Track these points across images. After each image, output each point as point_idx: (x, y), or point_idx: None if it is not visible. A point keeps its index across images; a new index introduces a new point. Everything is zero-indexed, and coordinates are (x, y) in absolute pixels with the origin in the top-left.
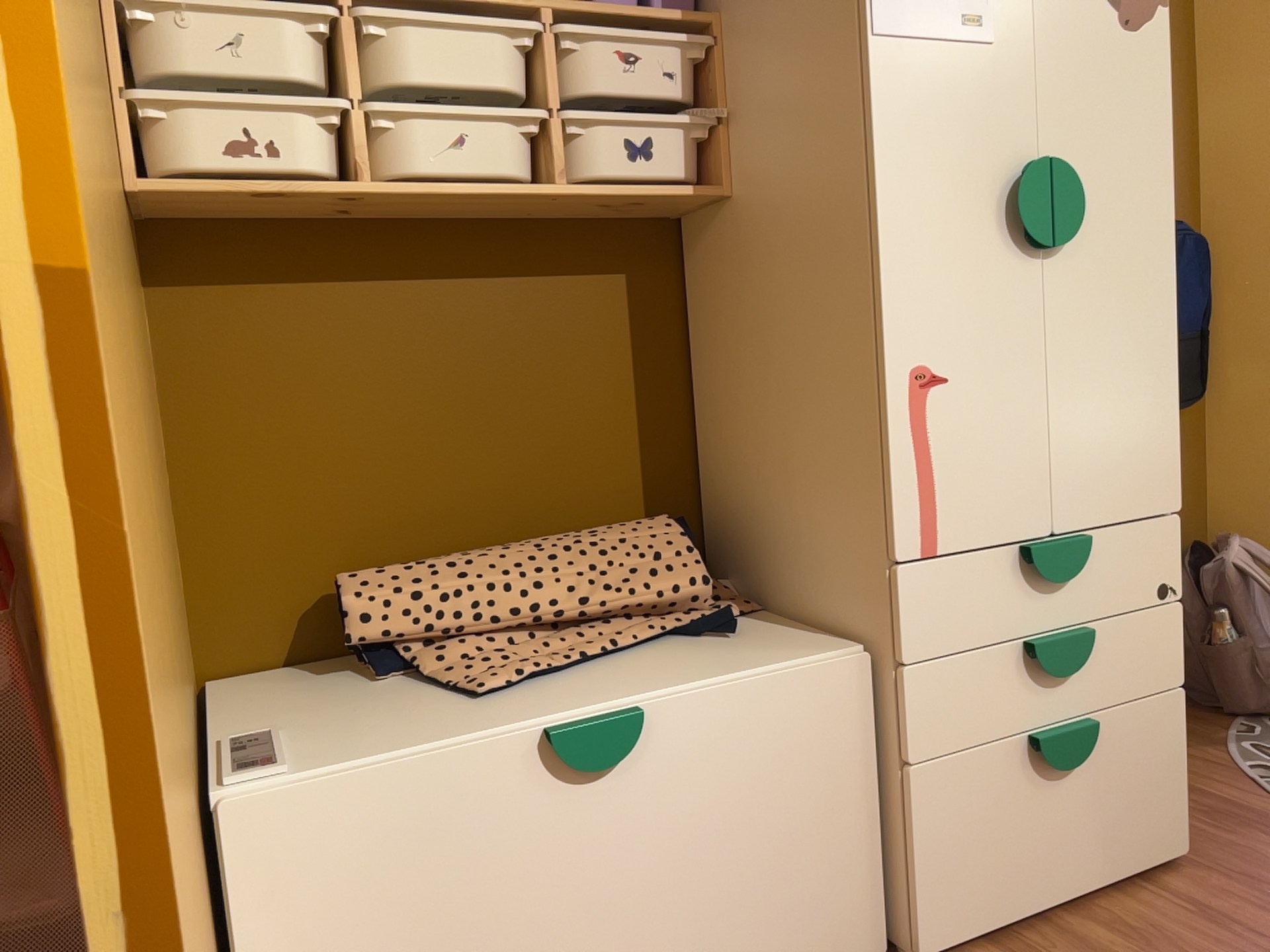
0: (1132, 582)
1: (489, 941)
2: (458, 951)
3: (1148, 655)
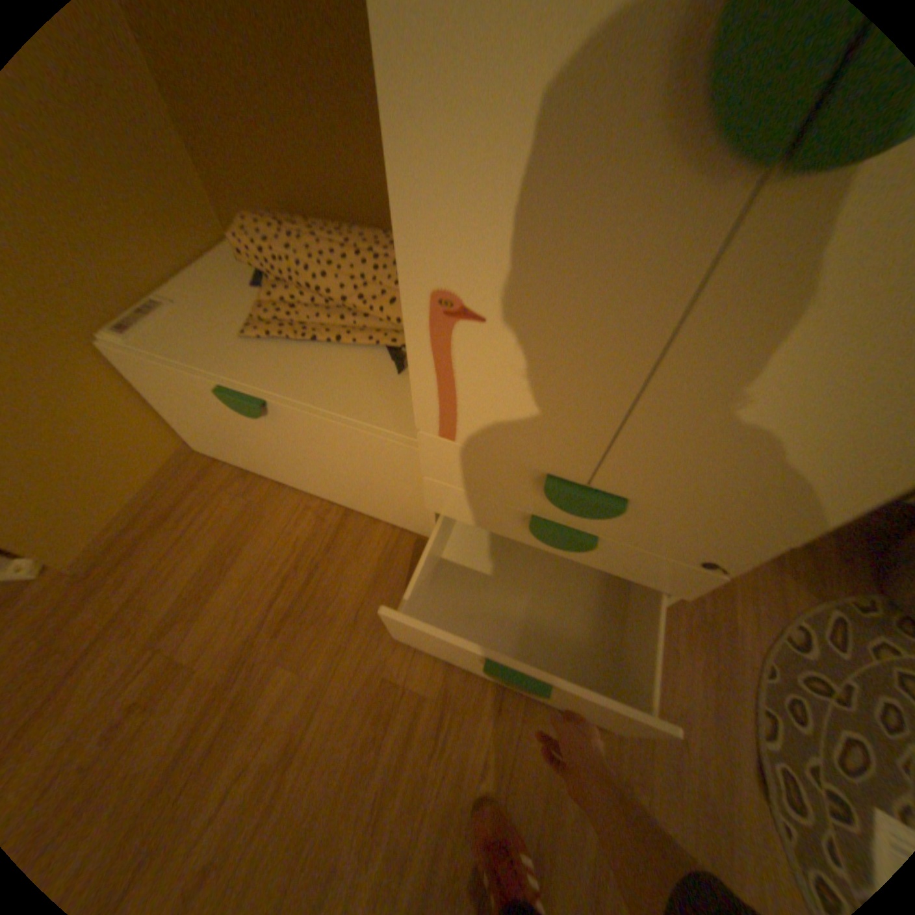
0: (671, 545)
1: (233, 436)
2: (222, 432)
3: (658, 575)
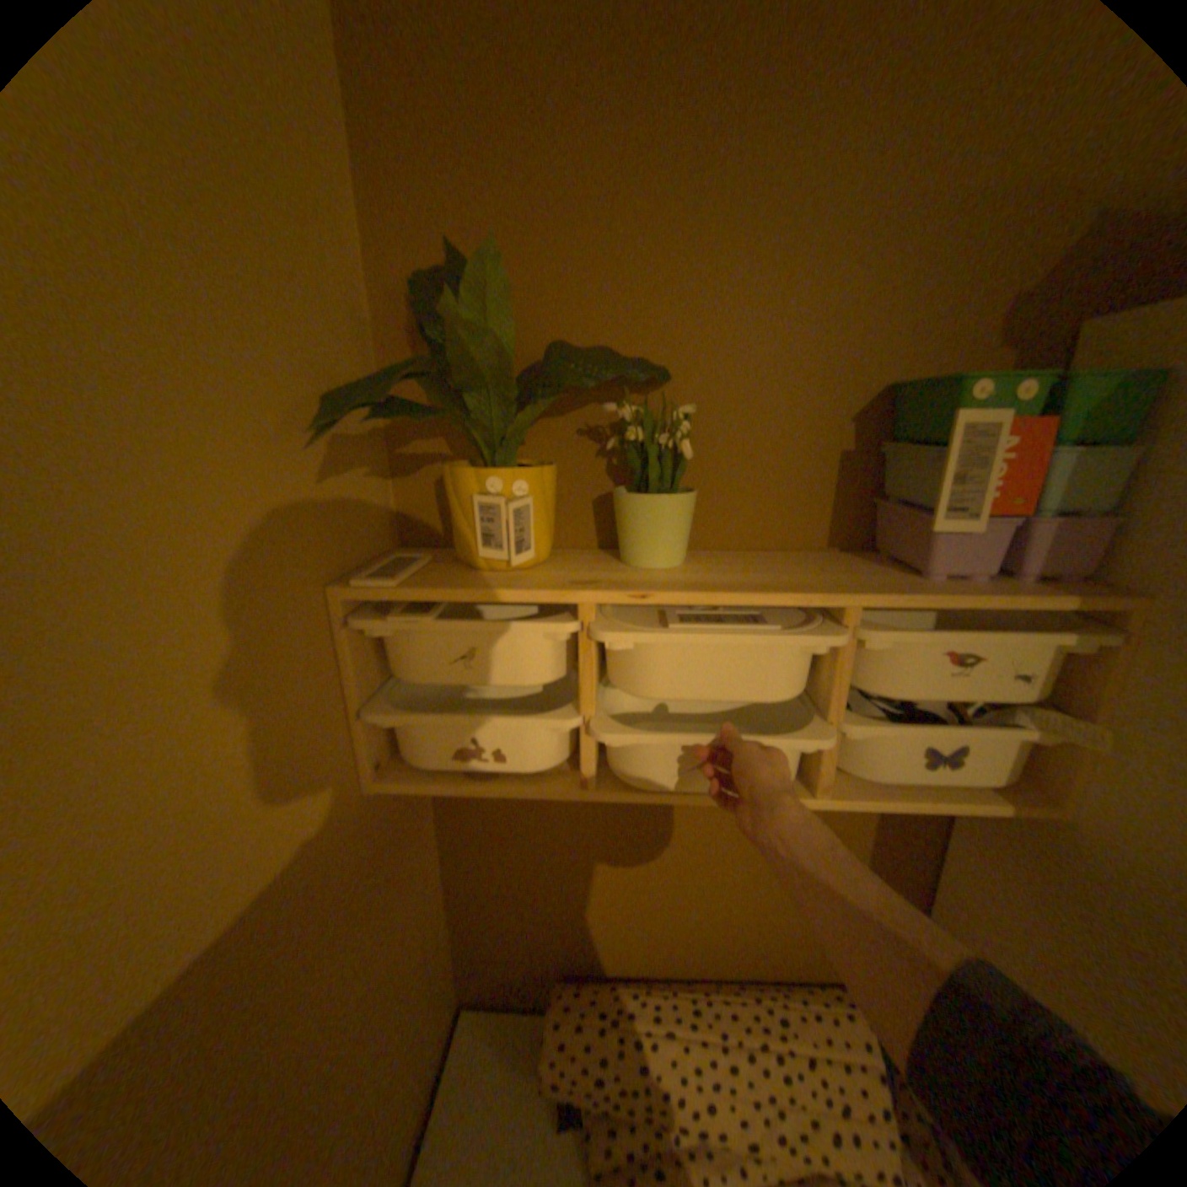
0: None
1: None
2: None
3: None
